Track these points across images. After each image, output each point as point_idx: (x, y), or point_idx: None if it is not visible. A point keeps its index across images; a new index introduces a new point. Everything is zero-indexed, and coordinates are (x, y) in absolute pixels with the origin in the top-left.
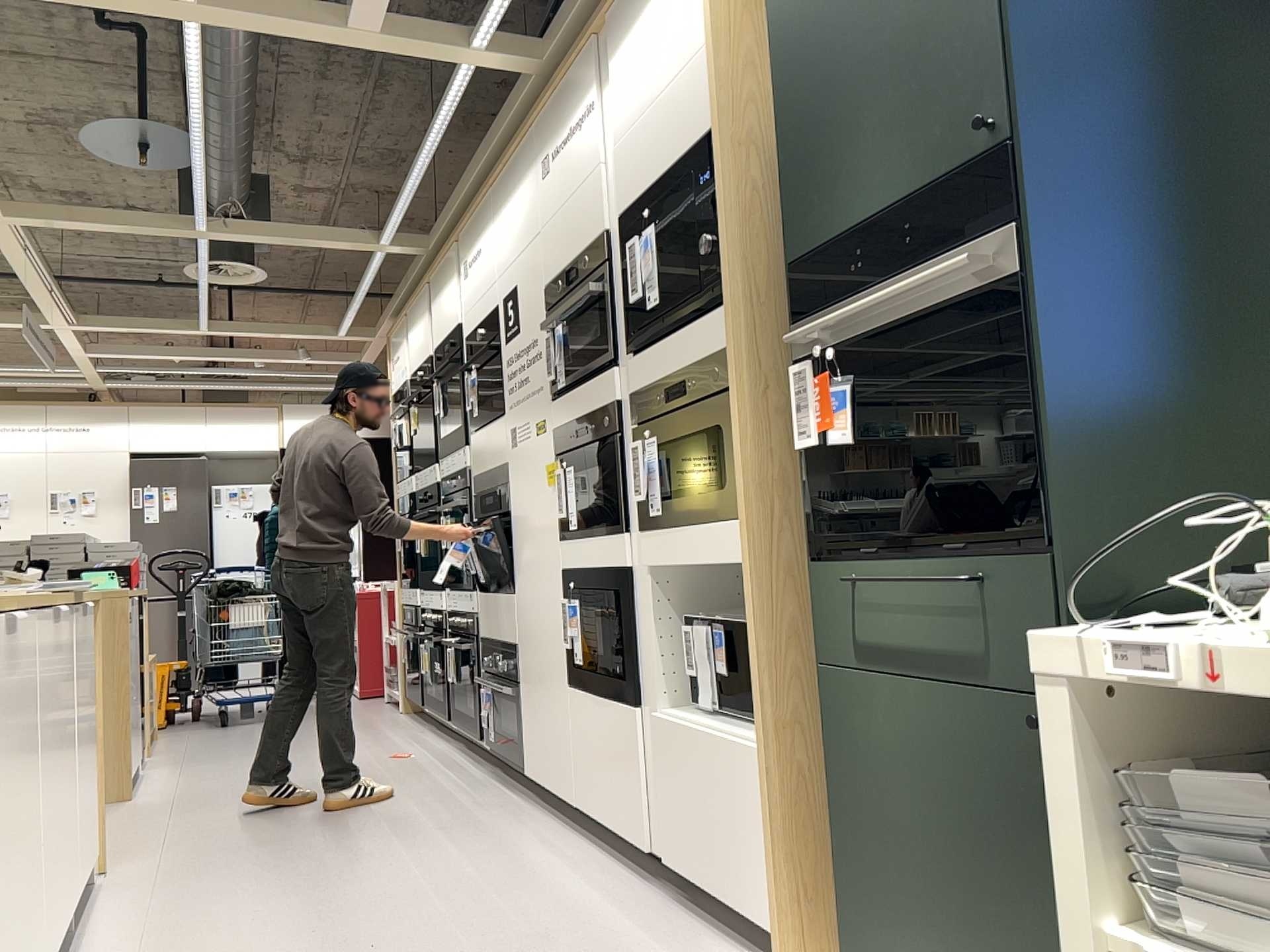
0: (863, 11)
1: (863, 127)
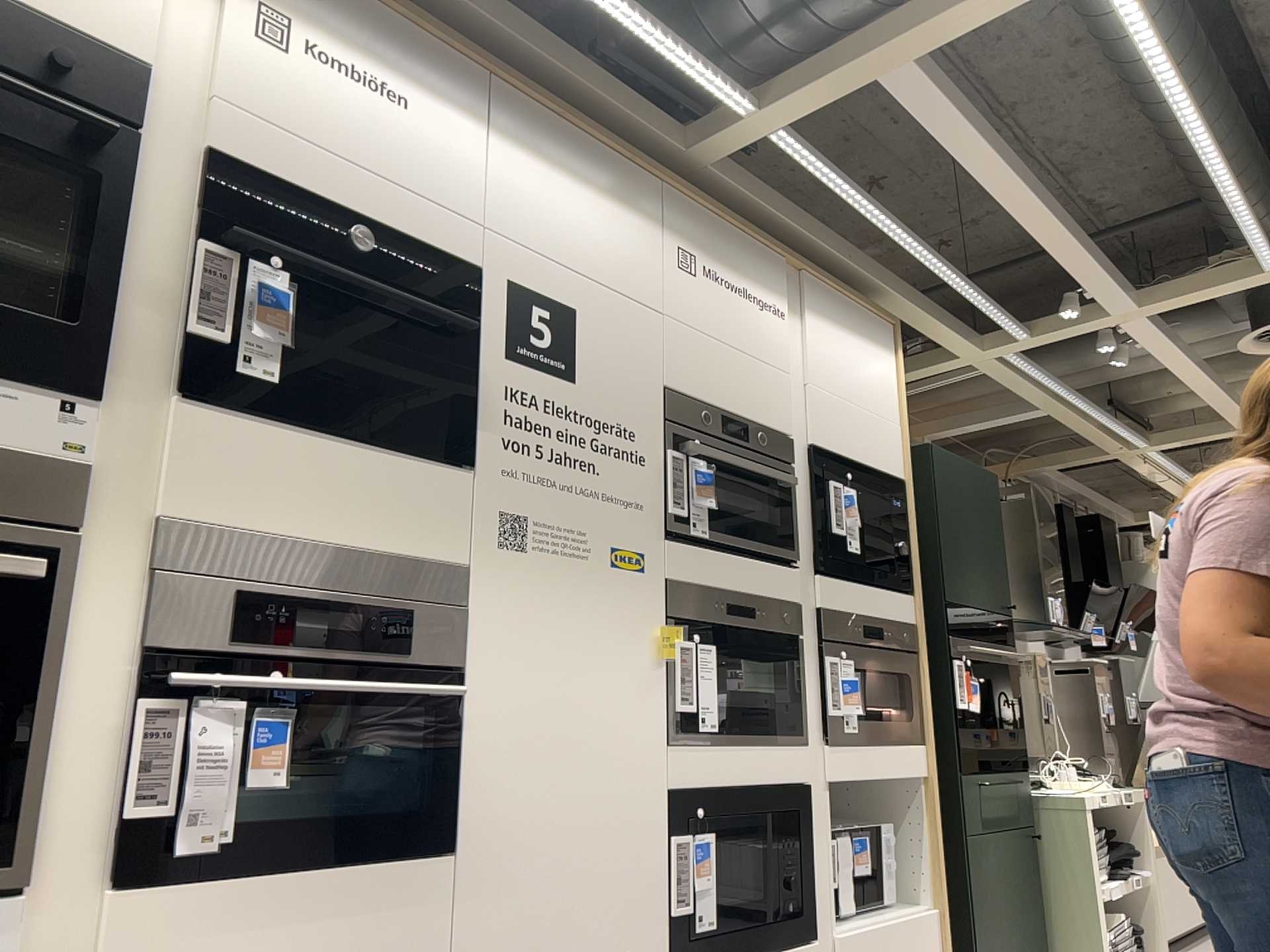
0: (968, 513)
1: (970, 563)
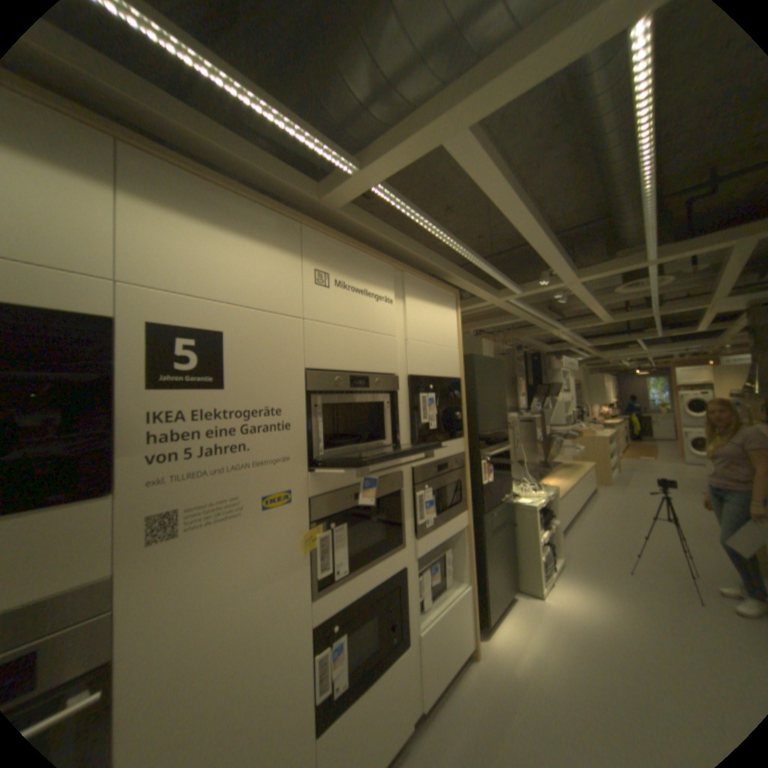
0: (491, 385)
1: (491, 409)
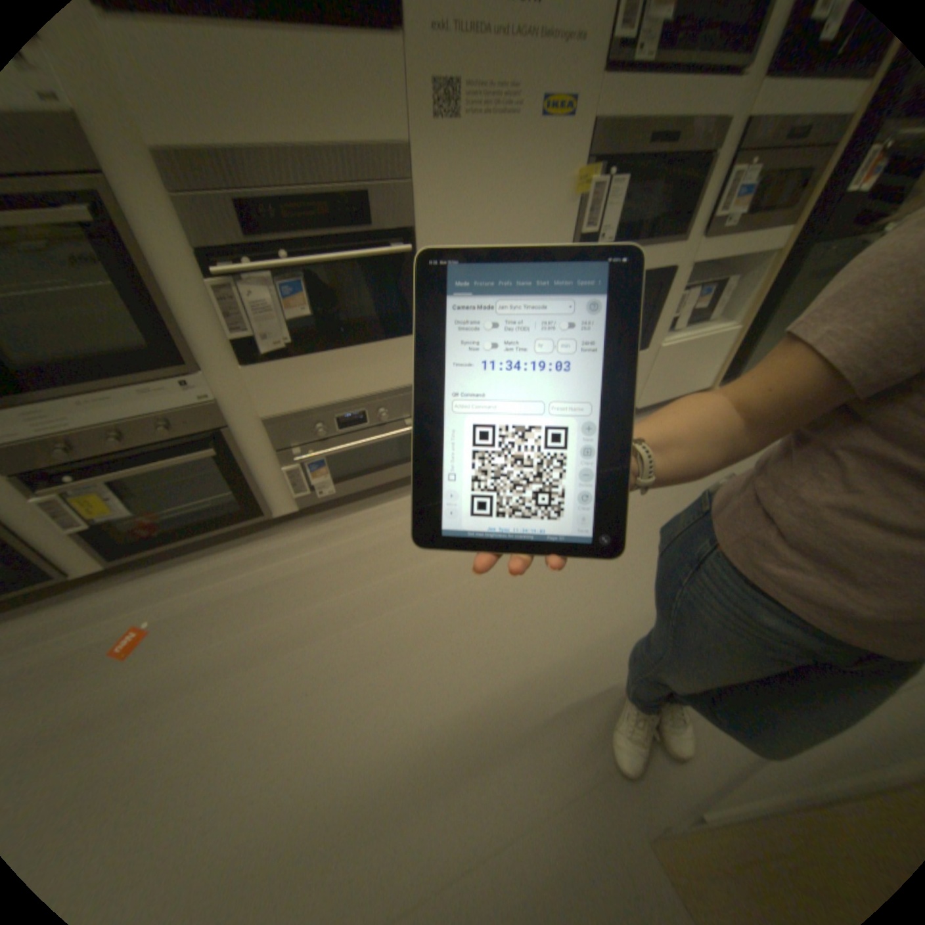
0: None
1: None
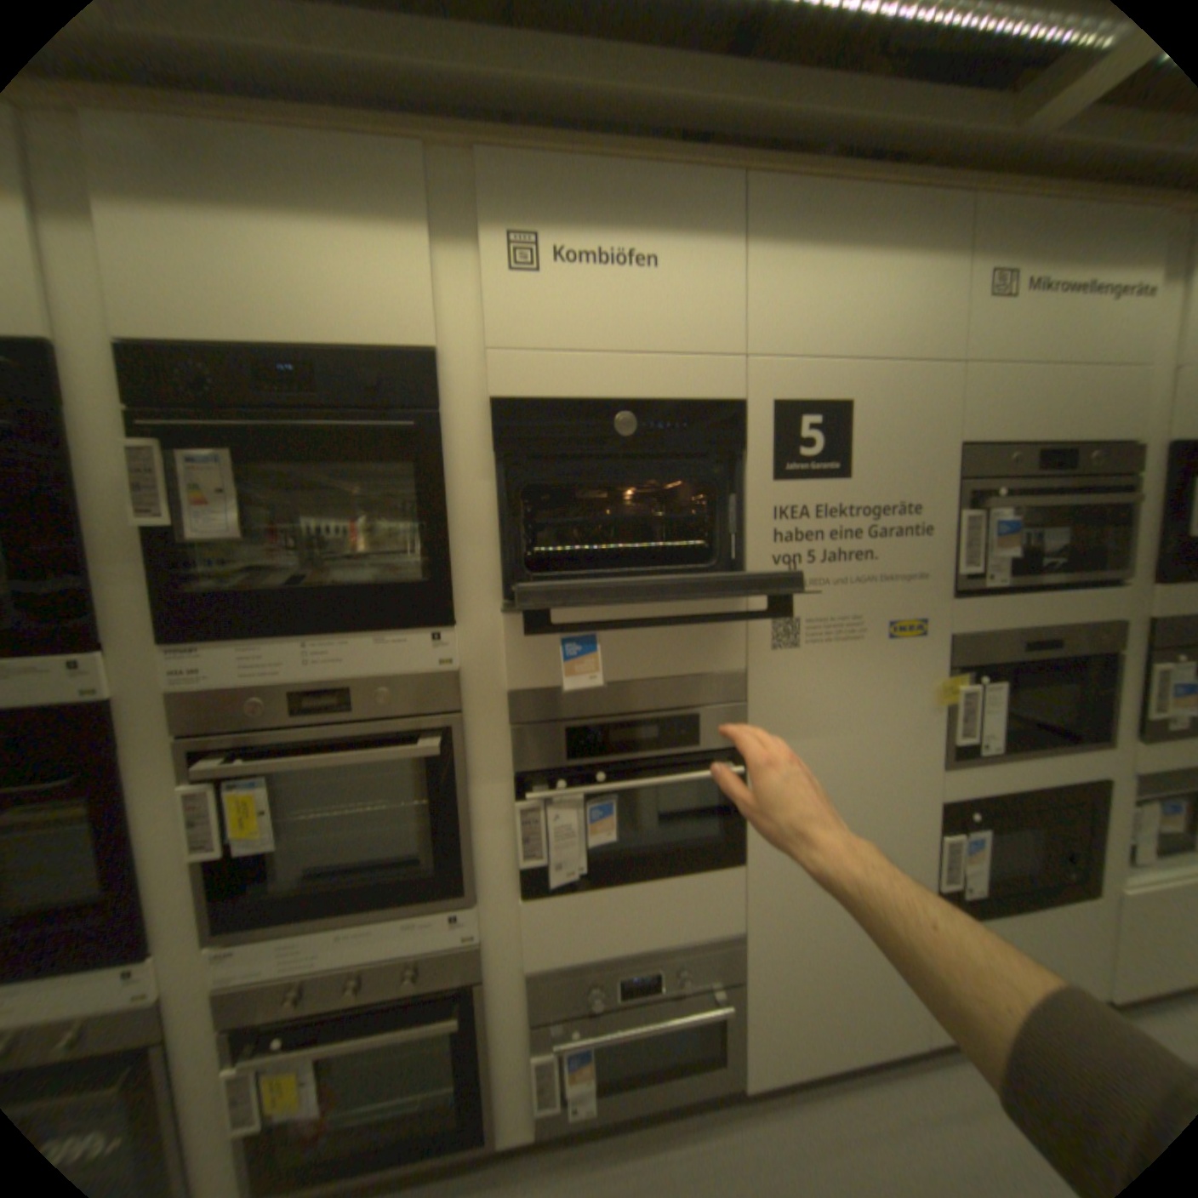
0: None
1: None
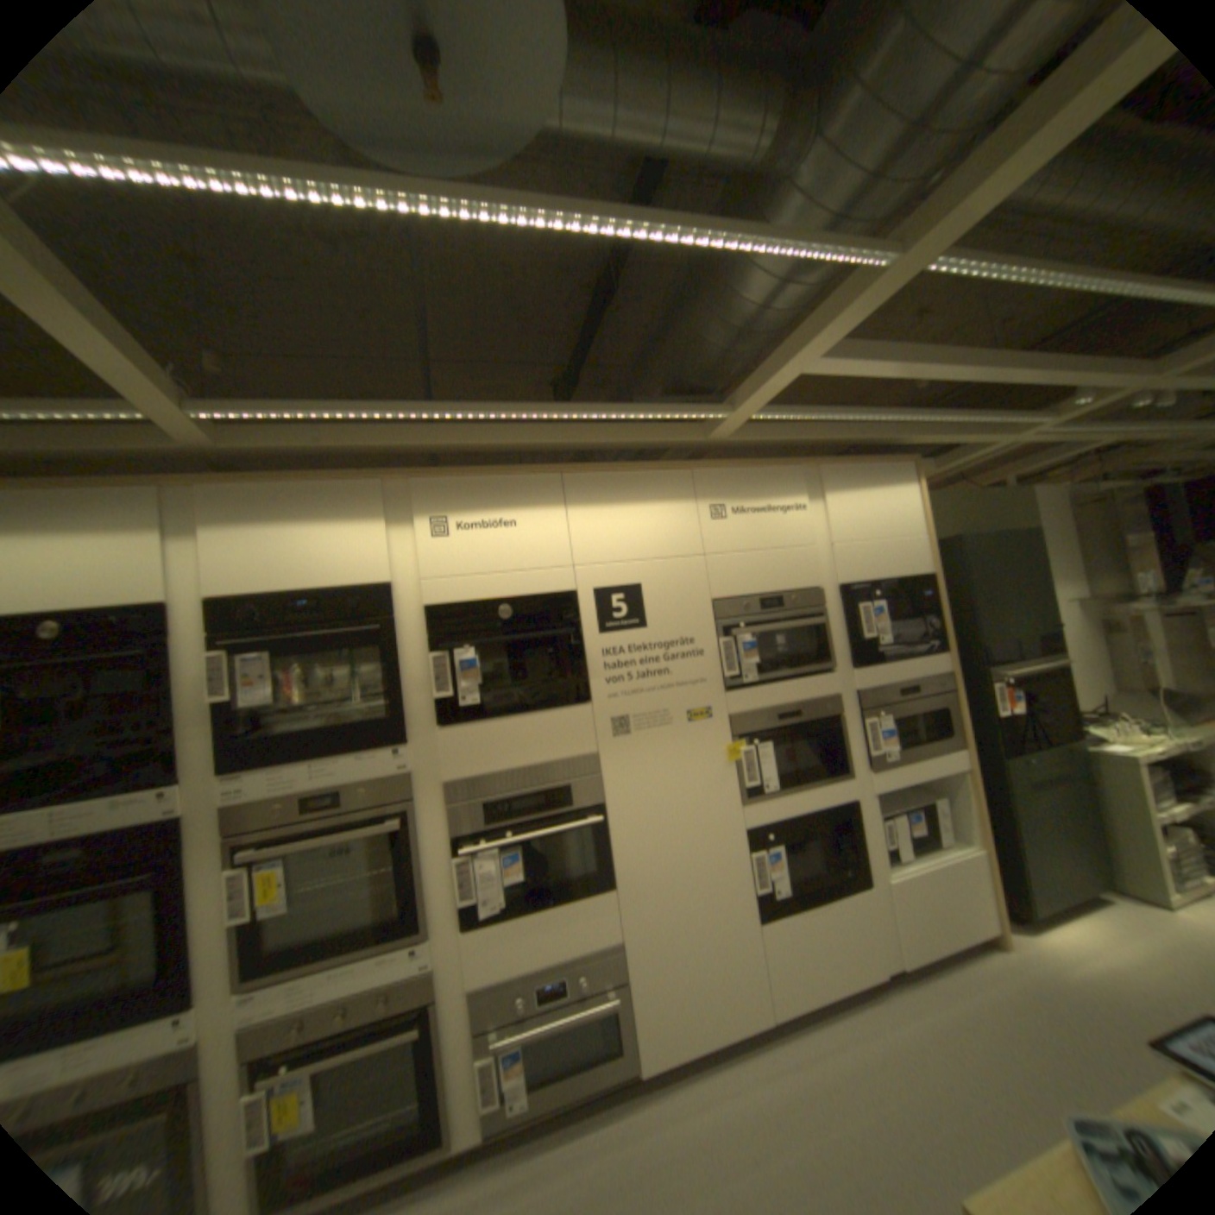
0: (1009, 571)
1: (1012, 608)
